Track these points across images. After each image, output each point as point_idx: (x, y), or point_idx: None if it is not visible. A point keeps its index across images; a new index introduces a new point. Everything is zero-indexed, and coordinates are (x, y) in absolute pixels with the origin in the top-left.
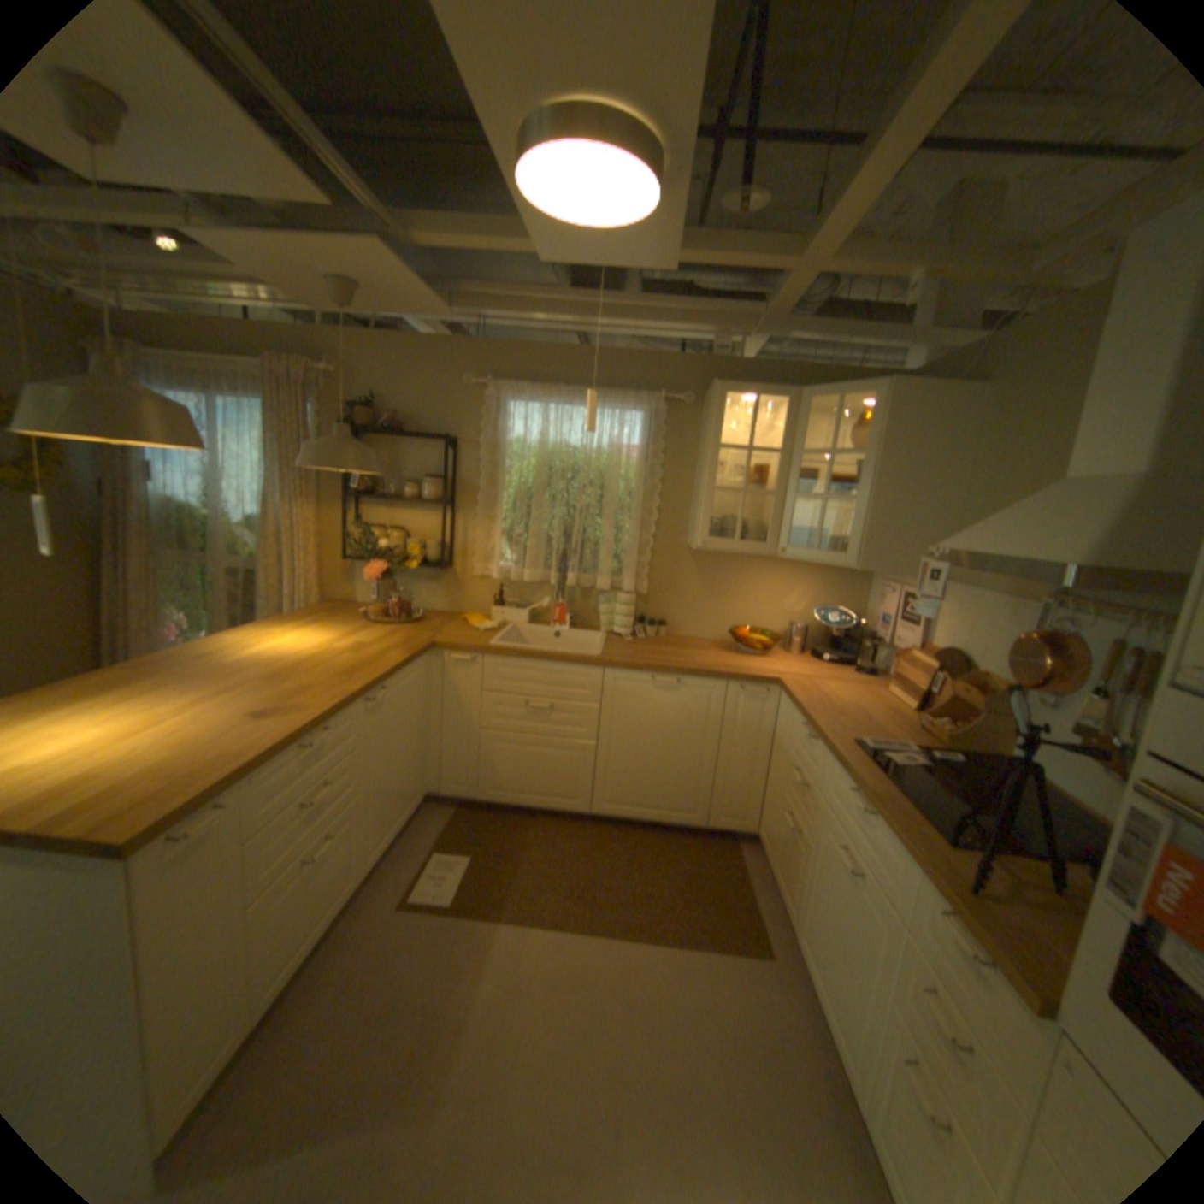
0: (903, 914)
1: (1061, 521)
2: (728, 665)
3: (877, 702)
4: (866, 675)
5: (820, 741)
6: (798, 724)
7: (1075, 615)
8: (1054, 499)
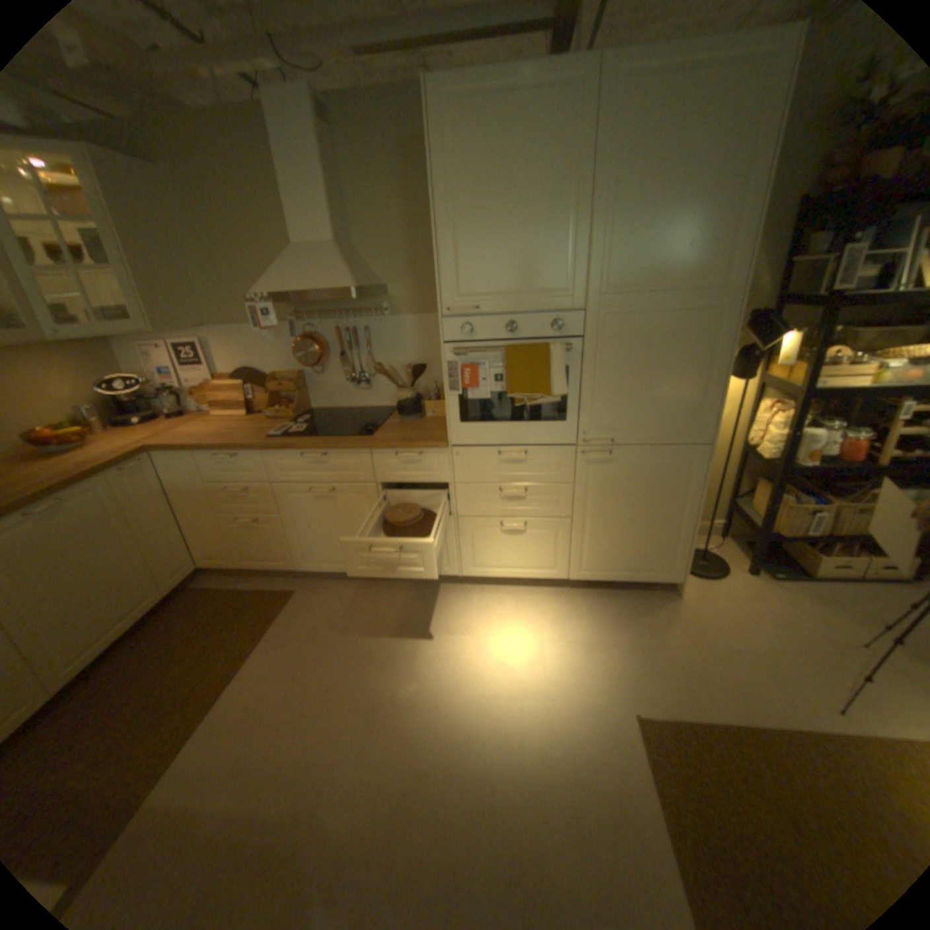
0: (368, 478)
1: (317, 268)
2: (81, 463)
3: (221, 423)
4: (177, 418)
5: (239, 455)
6: (199, 462)
7: (307, 322)
8: (297, 256)
